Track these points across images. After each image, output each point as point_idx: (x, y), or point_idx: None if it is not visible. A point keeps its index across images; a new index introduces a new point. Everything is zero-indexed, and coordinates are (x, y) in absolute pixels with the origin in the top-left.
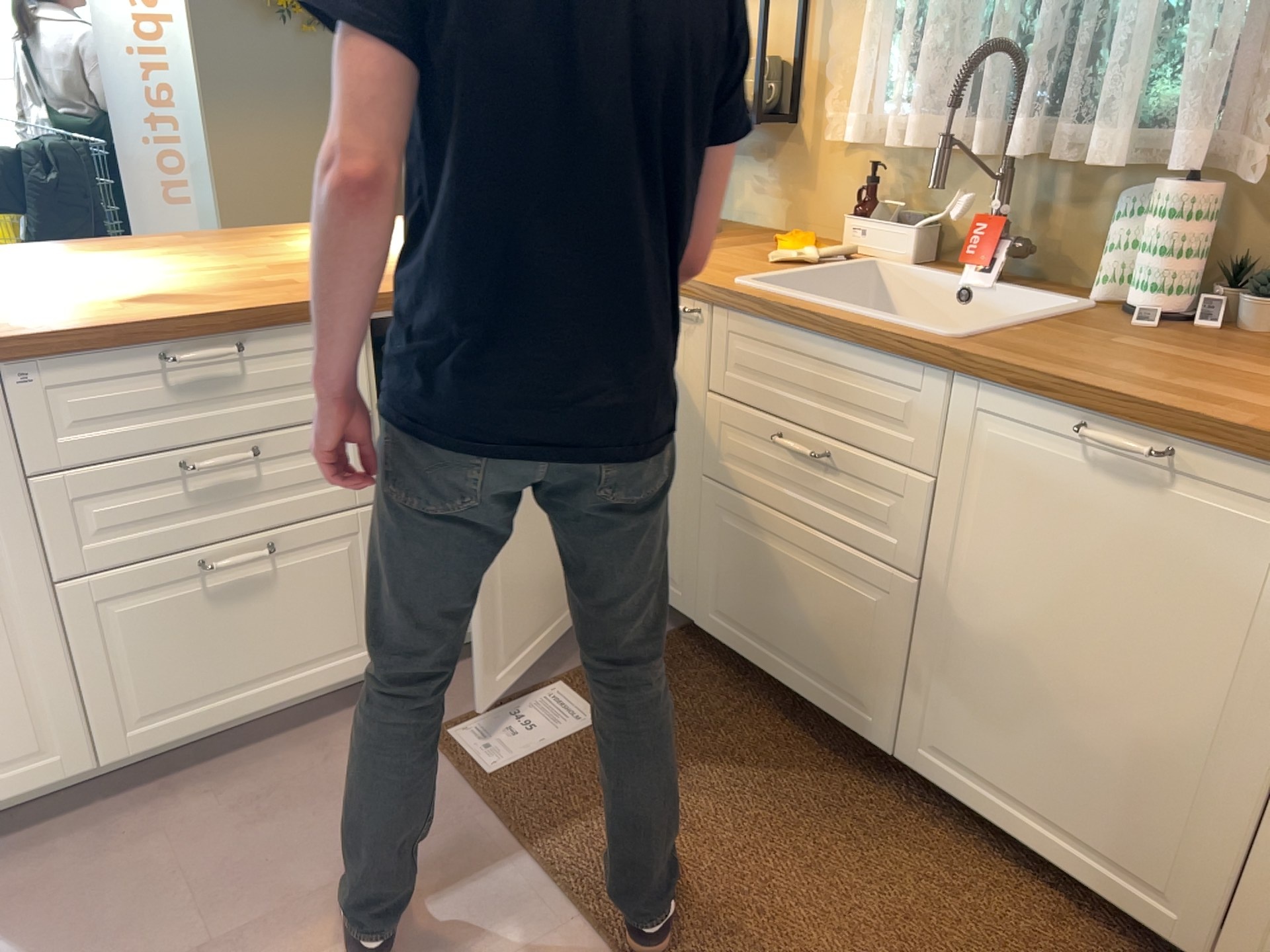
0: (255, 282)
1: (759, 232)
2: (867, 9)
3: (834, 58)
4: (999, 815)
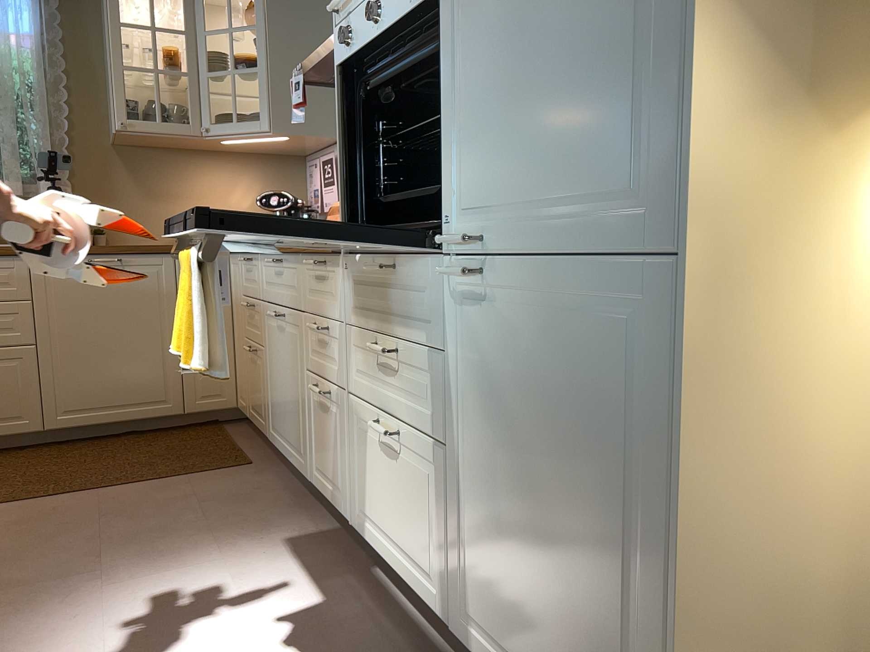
0: None
1: None
2: None
3: None
4: (101, 418)
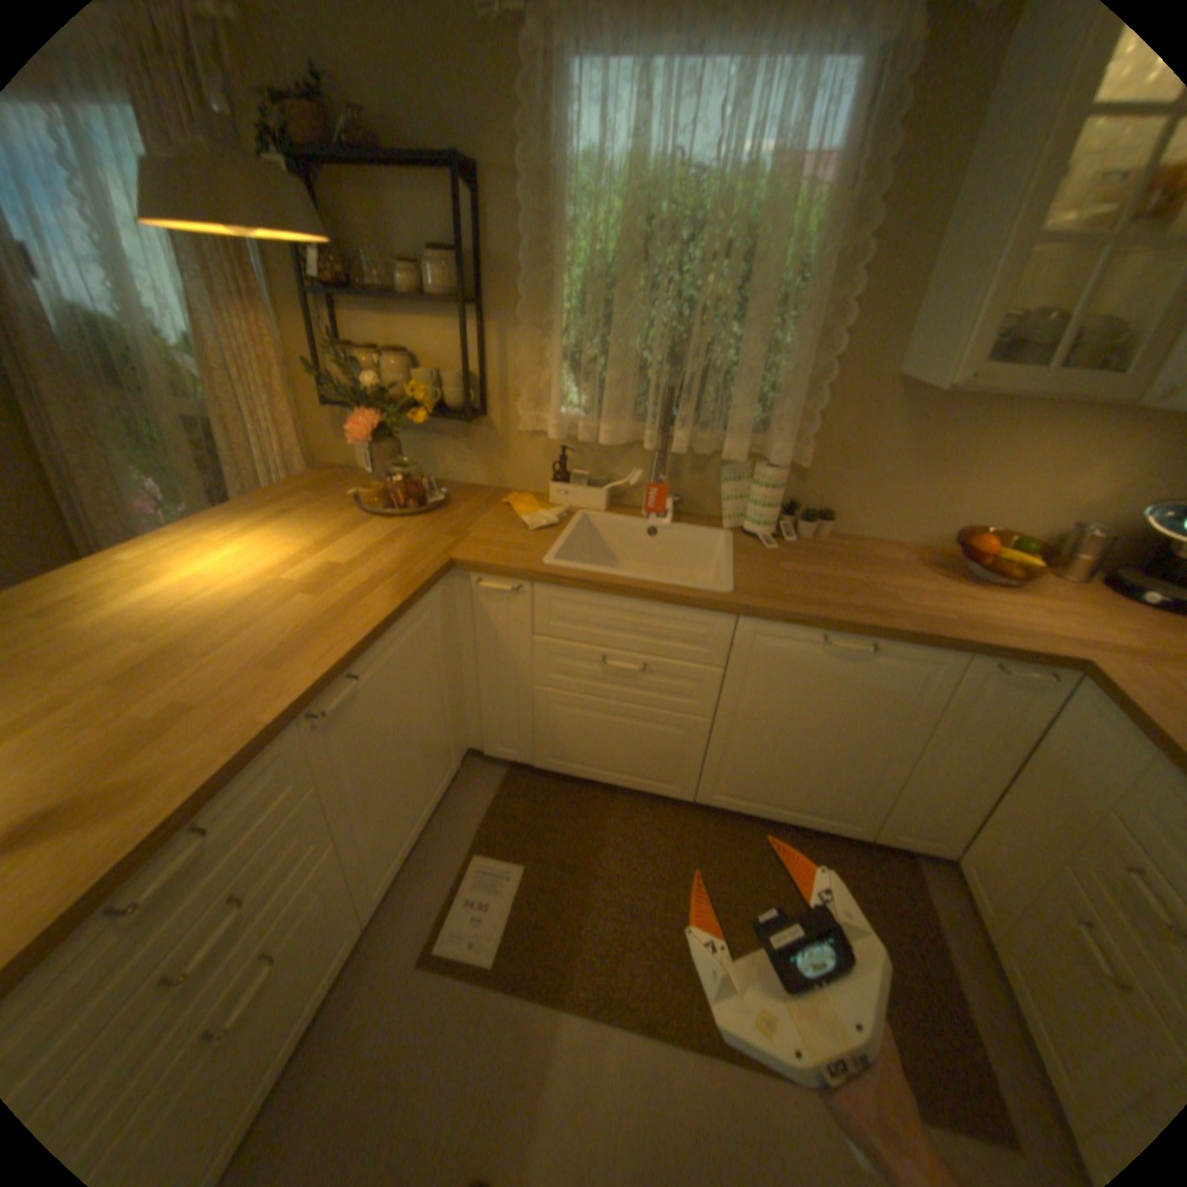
0: (130, 725)
1: (473, 490)
2: (556, 348)
3: (521, 374)
4: (764, 813)
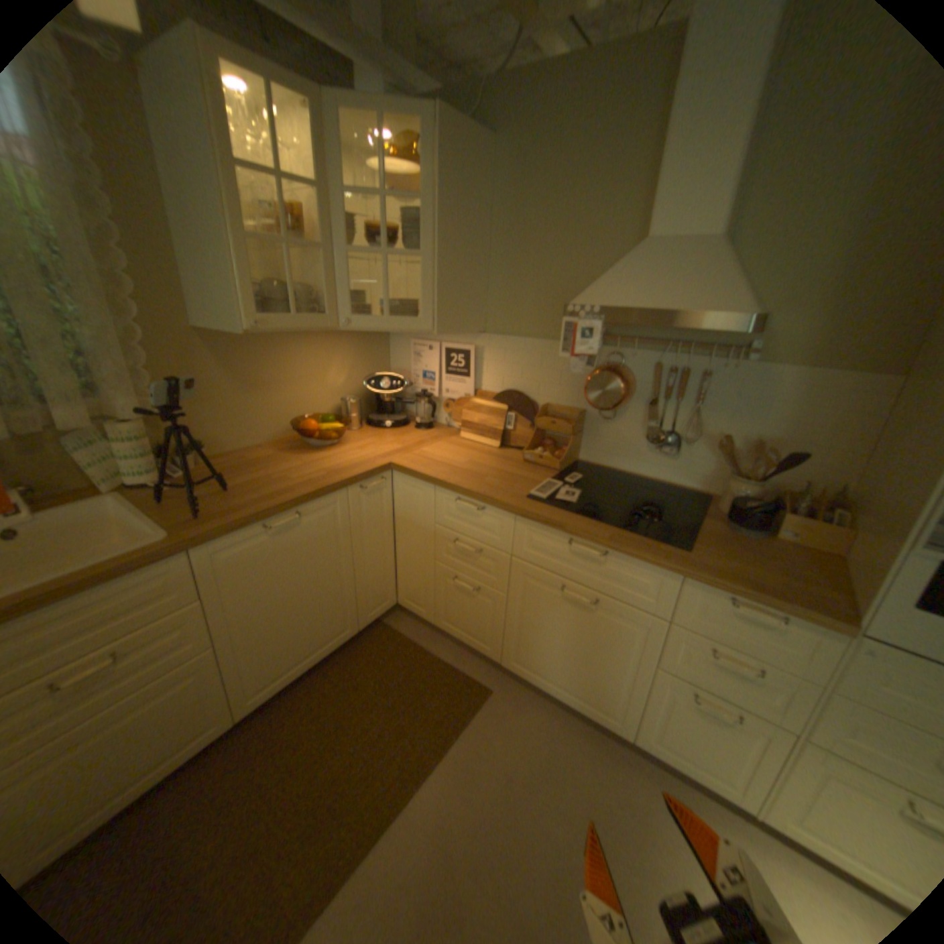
0: None
1: None
2: None
3: None
4: (291, 678)
